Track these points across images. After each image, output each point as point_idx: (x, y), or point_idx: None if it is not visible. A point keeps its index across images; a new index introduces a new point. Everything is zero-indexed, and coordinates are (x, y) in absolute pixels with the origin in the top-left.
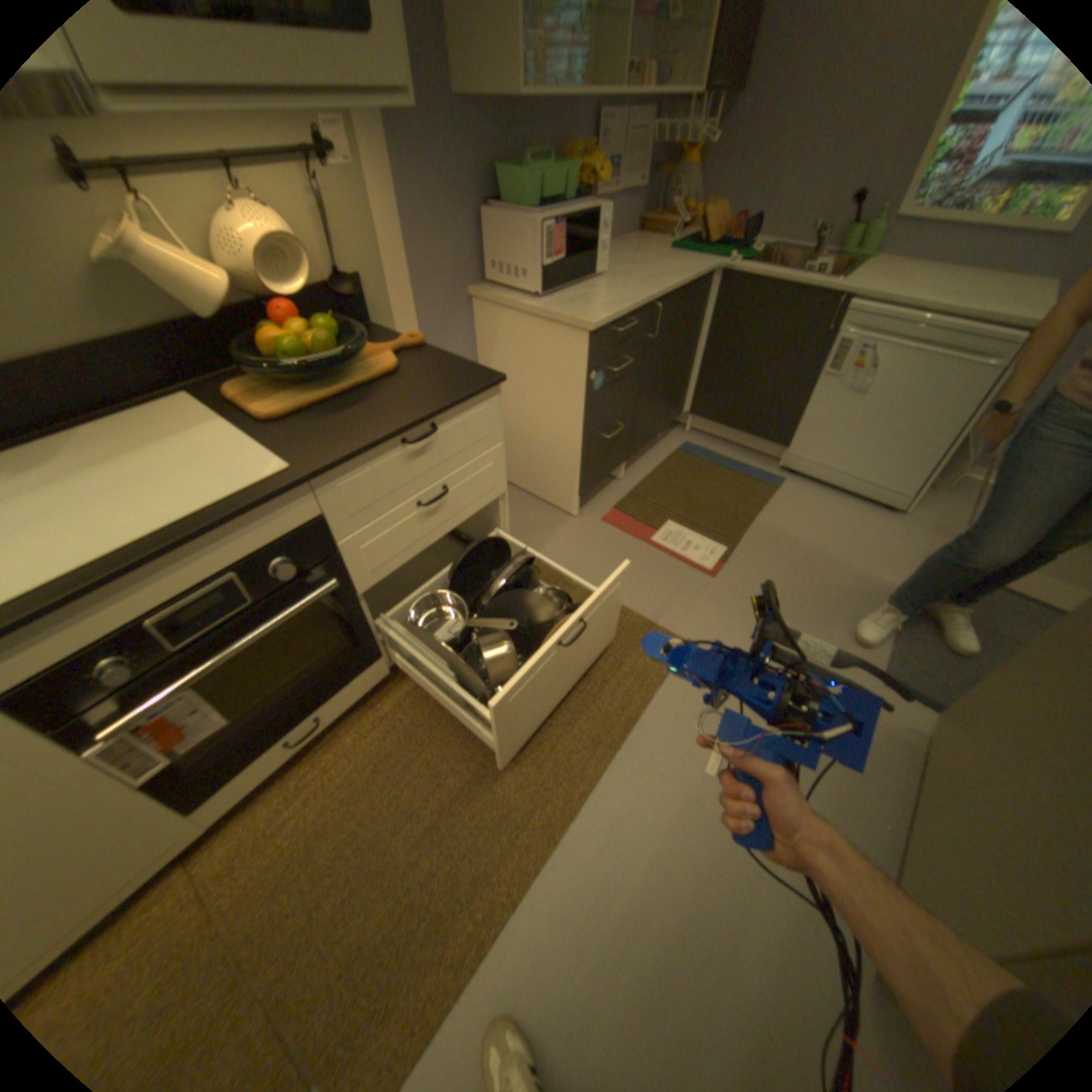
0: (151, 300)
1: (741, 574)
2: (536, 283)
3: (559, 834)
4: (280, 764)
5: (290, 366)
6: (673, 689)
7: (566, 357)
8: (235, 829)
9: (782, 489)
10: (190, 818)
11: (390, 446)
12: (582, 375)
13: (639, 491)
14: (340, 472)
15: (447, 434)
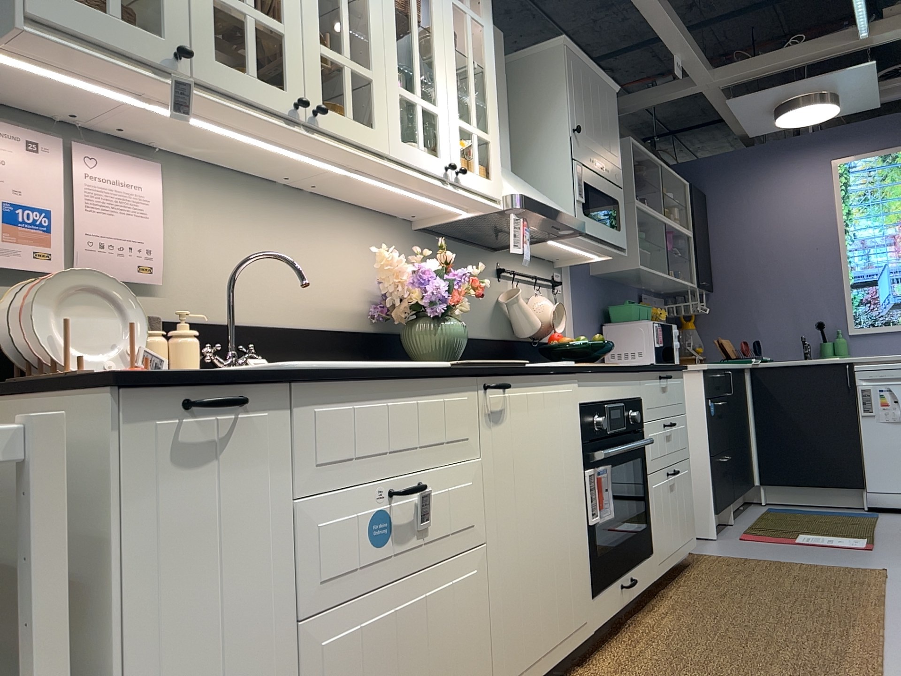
0: (505, 328)
1: (892, 546)
2: (651, 358)
3: (882, 634)
4: (618, 611)
5: (582, 352)
6: (898, 584)
7: (688, 393)
8: (604, 657)
9: (881, 516)
10: (592, 605)
11: (658, 376)
12: (703, 402)
13: (757, 525)
14: (647, 377)
15: (672, 386)
